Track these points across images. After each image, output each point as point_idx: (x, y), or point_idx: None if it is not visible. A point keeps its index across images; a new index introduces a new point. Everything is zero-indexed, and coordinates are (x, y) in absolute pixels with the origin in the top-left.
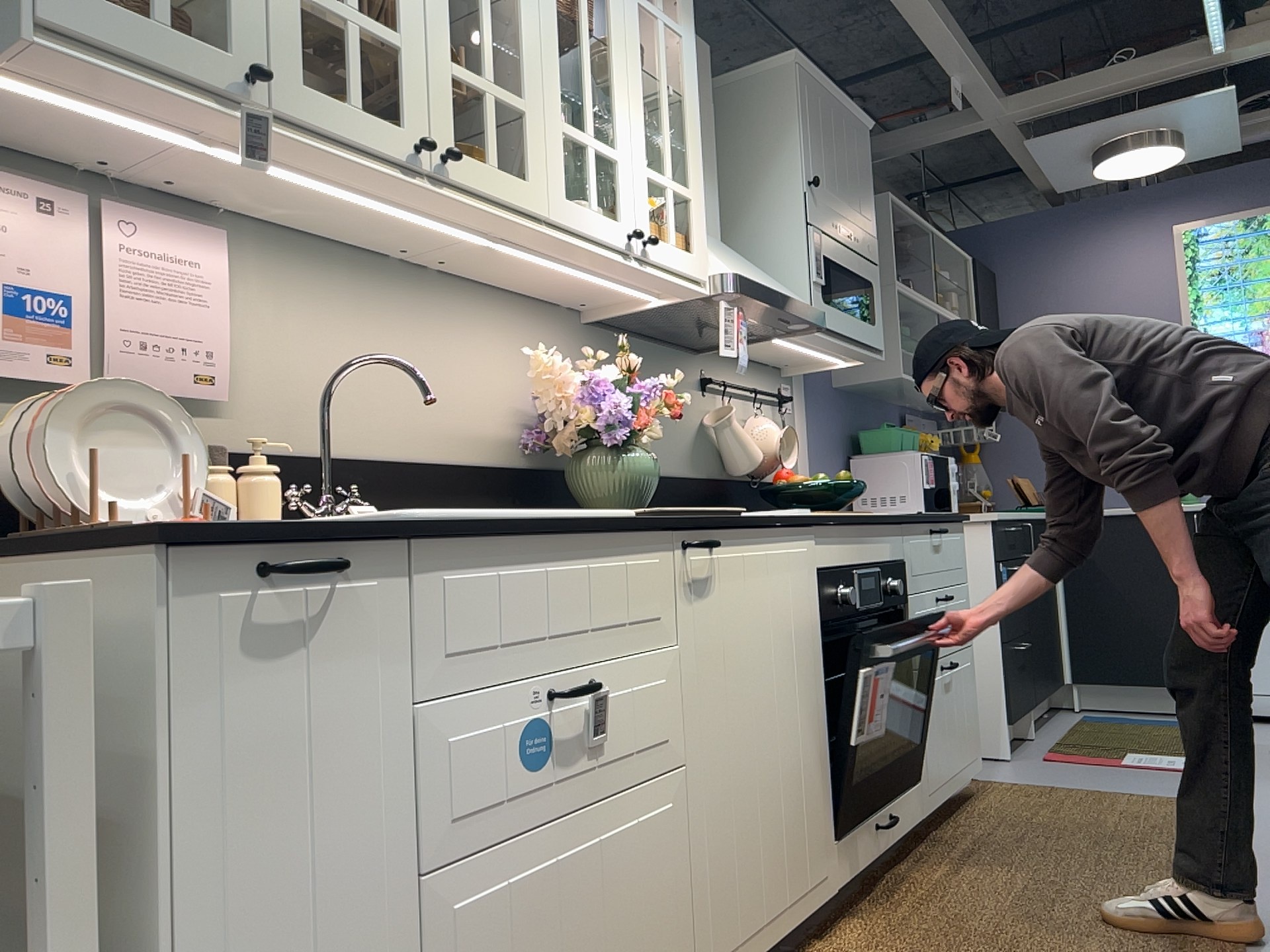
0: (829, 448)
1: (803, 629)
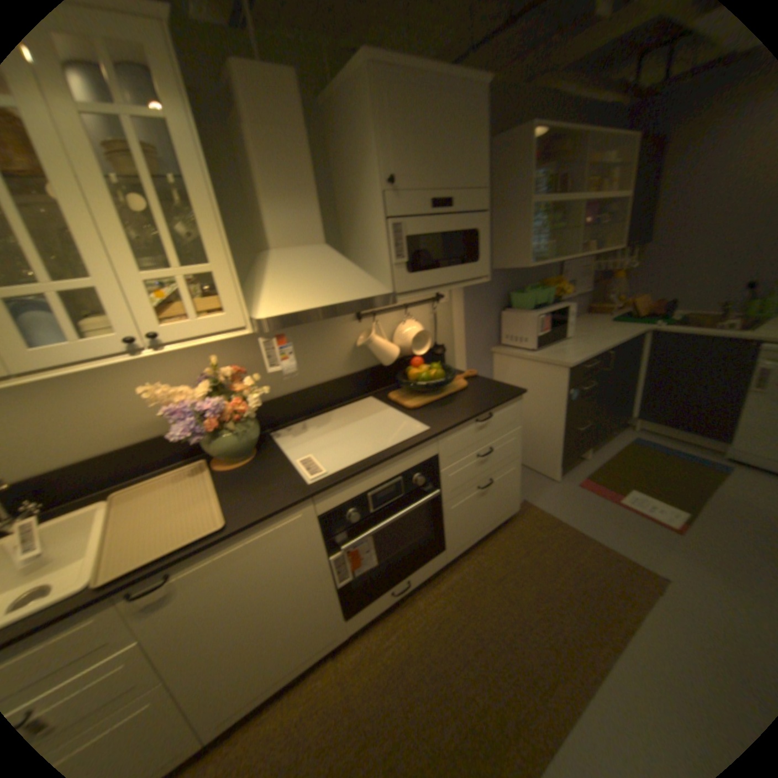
0: (483, 309)
1: (299, 556)
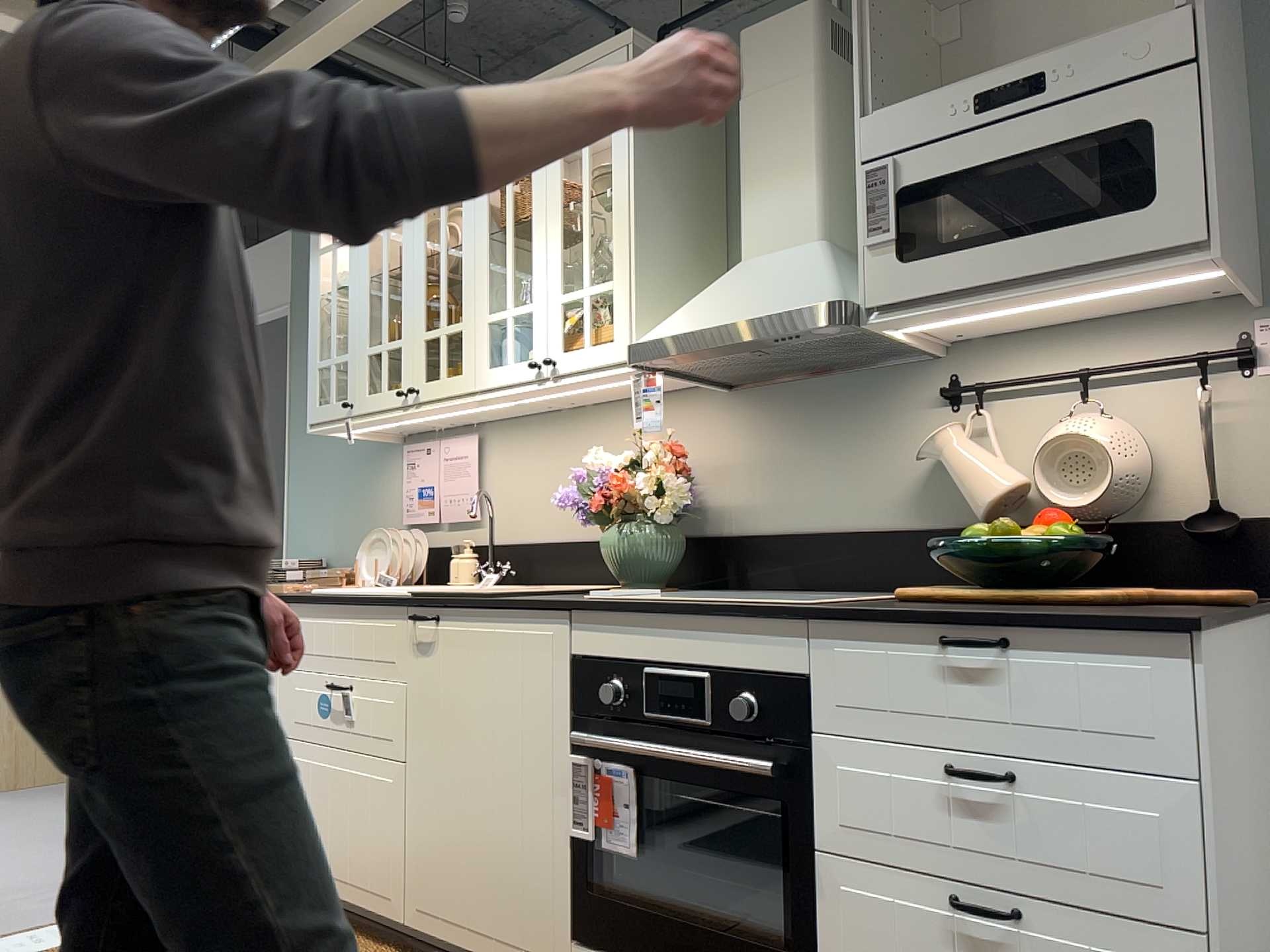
0: None
1: (535, 710)
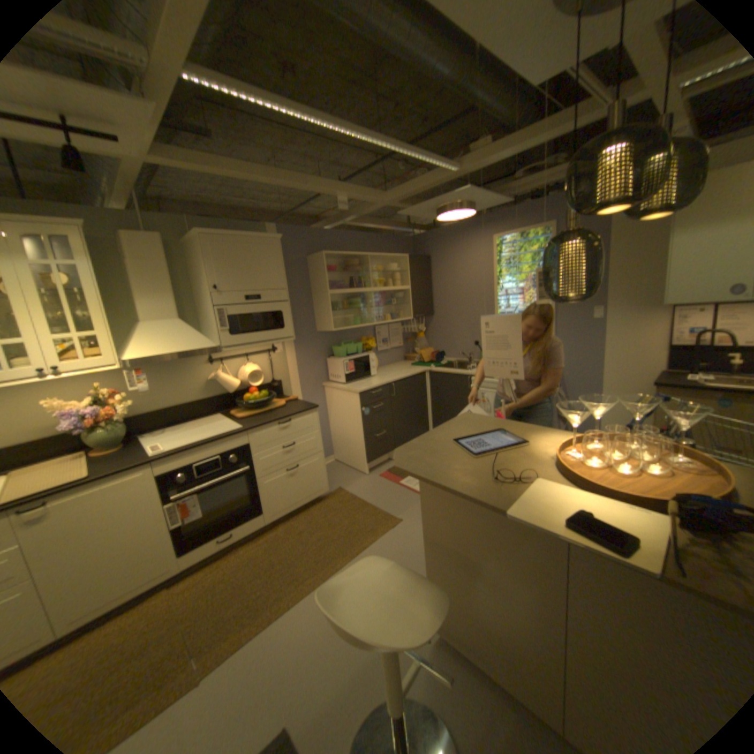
0: (312, 357)
1: (139, 502)
